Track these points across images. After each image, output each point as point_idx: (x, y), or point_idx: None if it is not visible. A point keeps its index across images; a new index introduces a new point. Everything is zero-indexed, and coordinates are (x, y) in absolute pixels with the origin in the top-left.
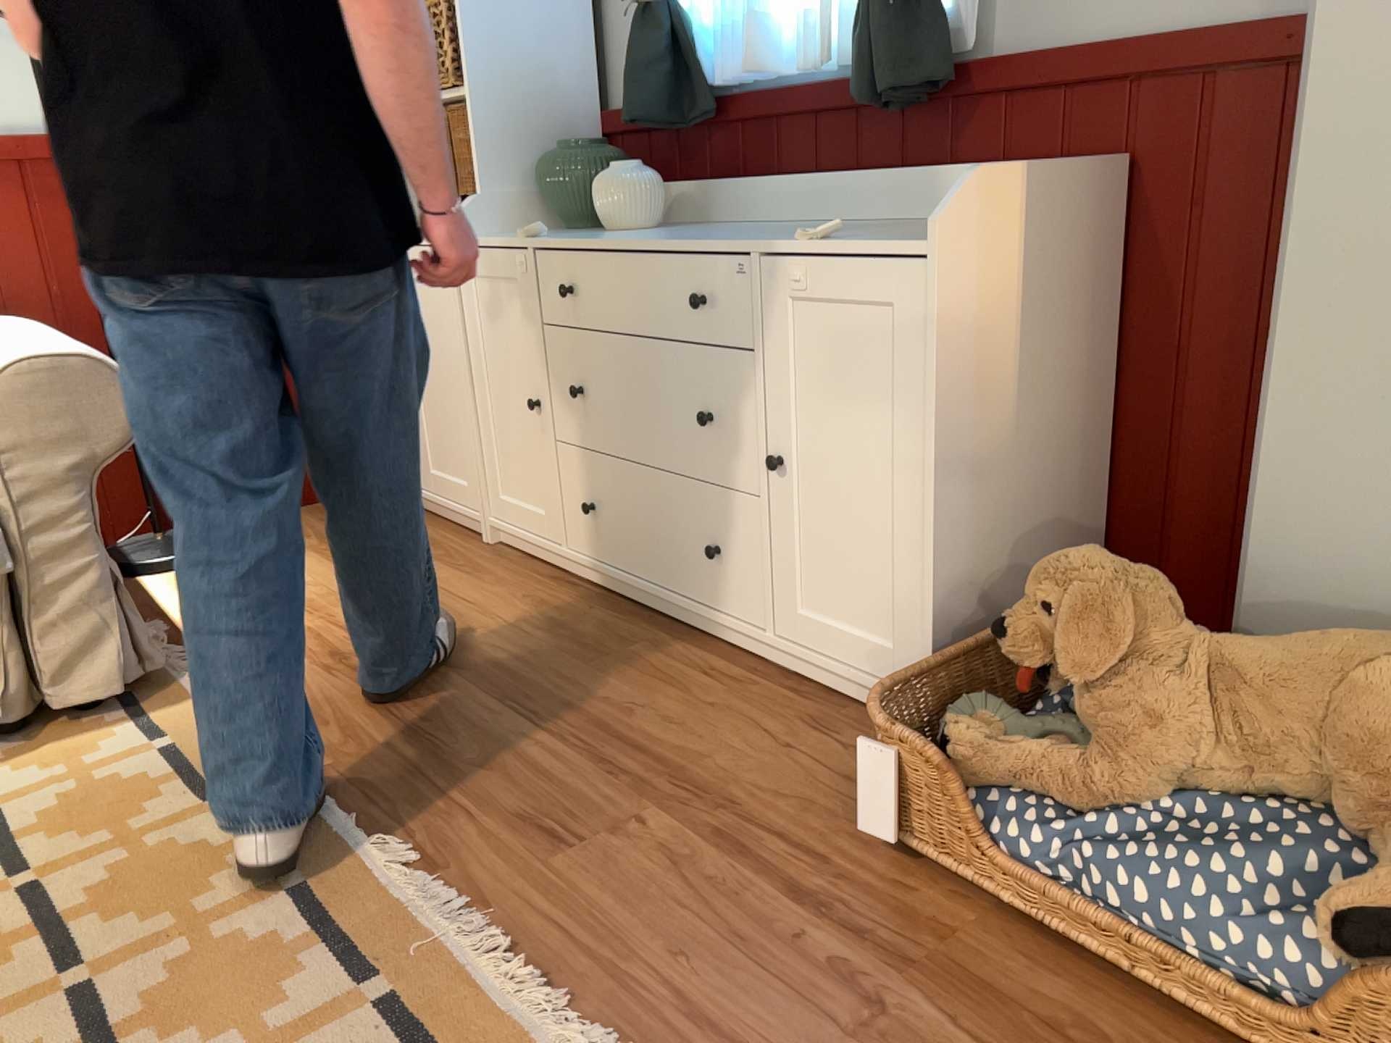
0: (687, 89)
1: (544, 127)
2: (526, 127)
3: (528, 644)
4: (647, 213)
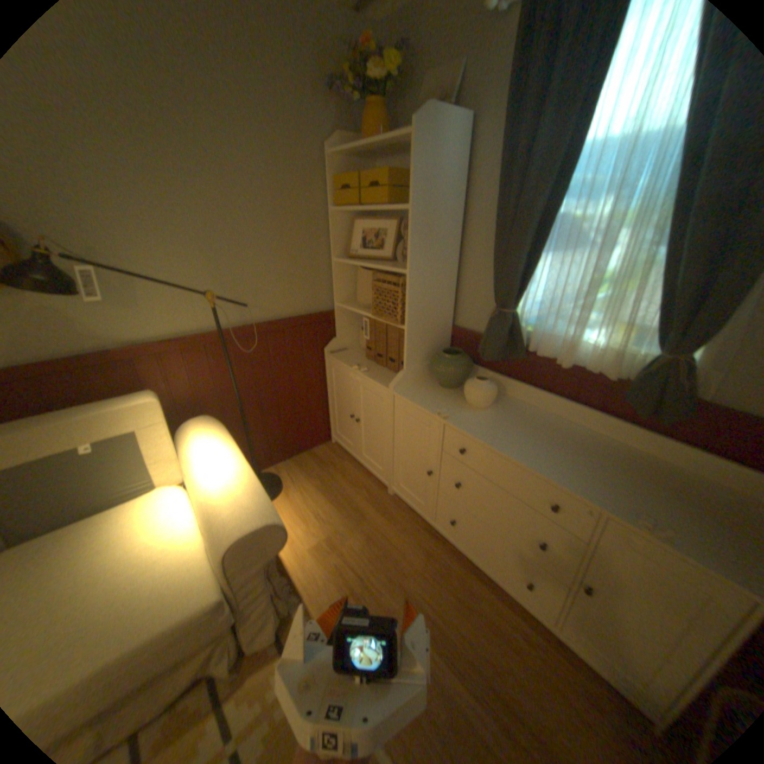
0: (512, 341)
1: (433, 335)
2: (426, 337)
3: (435, 594)
4: (493, 401)
